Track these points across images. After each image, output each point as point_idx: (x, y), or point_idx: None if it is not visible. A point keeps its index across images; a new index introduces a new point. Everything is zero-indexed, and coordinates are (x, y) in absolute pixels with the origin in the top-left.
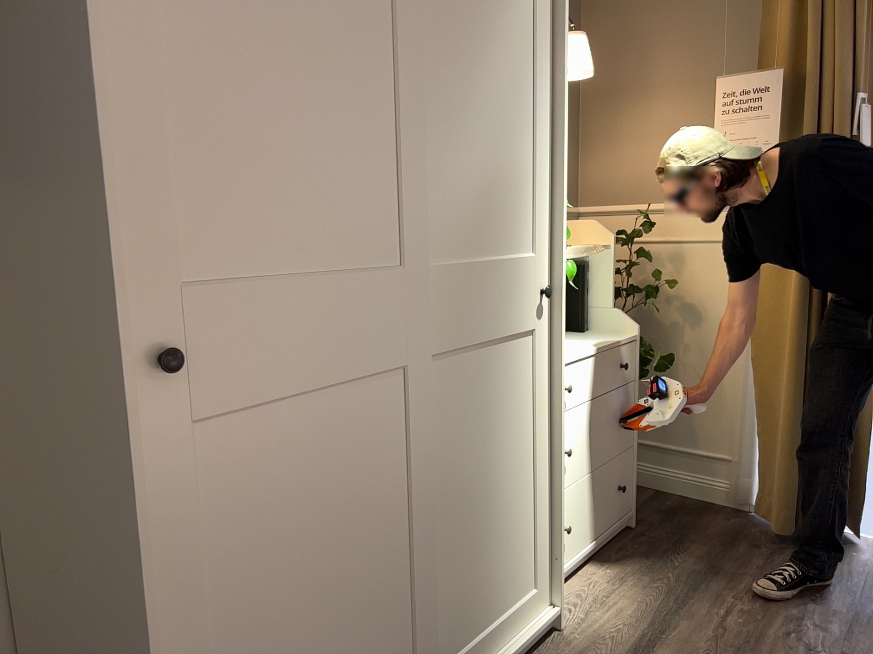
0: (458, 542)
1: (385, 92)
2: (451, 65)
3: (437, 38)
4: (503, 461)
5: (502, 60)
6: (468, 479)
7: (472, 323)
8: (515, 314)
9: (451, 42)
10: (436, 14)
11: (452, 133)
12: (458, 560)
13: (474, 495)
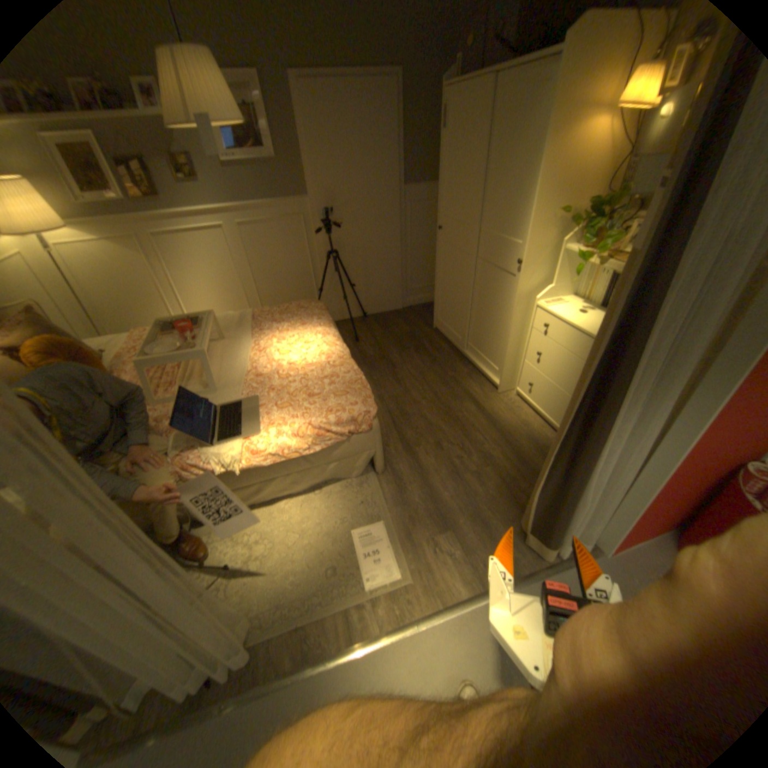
0: (482, 323)
1: (478, 164)
2: (506, 146)
3: (502, 136)
4: (500, 316)
5: (530, 135)
6: (488, 308)
7: (496, 254)
8: (514, 262)
9: (507, 136)
10: (503, 125)
11: (502, 176)
12: (481, 328)
13: (489, 315)
